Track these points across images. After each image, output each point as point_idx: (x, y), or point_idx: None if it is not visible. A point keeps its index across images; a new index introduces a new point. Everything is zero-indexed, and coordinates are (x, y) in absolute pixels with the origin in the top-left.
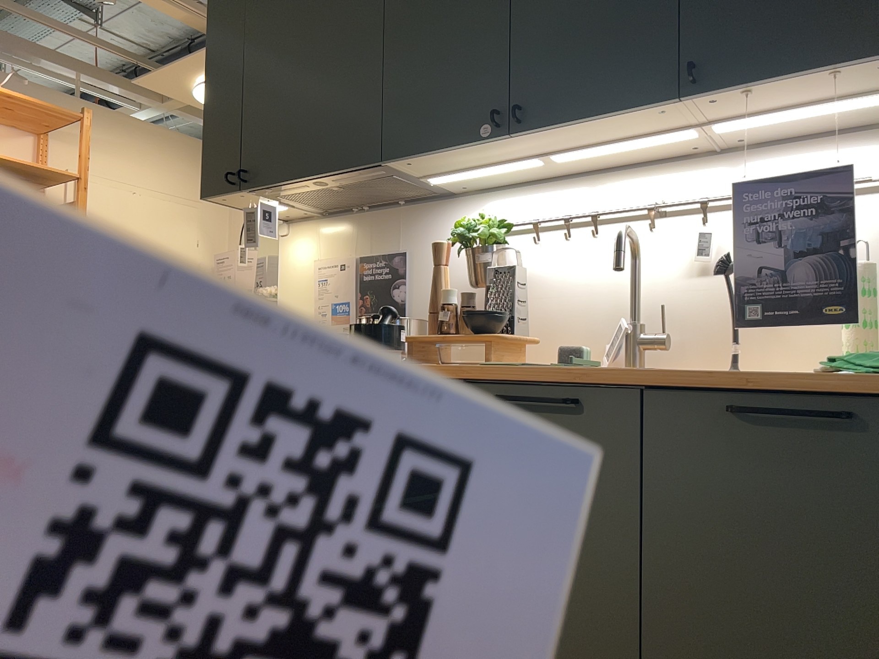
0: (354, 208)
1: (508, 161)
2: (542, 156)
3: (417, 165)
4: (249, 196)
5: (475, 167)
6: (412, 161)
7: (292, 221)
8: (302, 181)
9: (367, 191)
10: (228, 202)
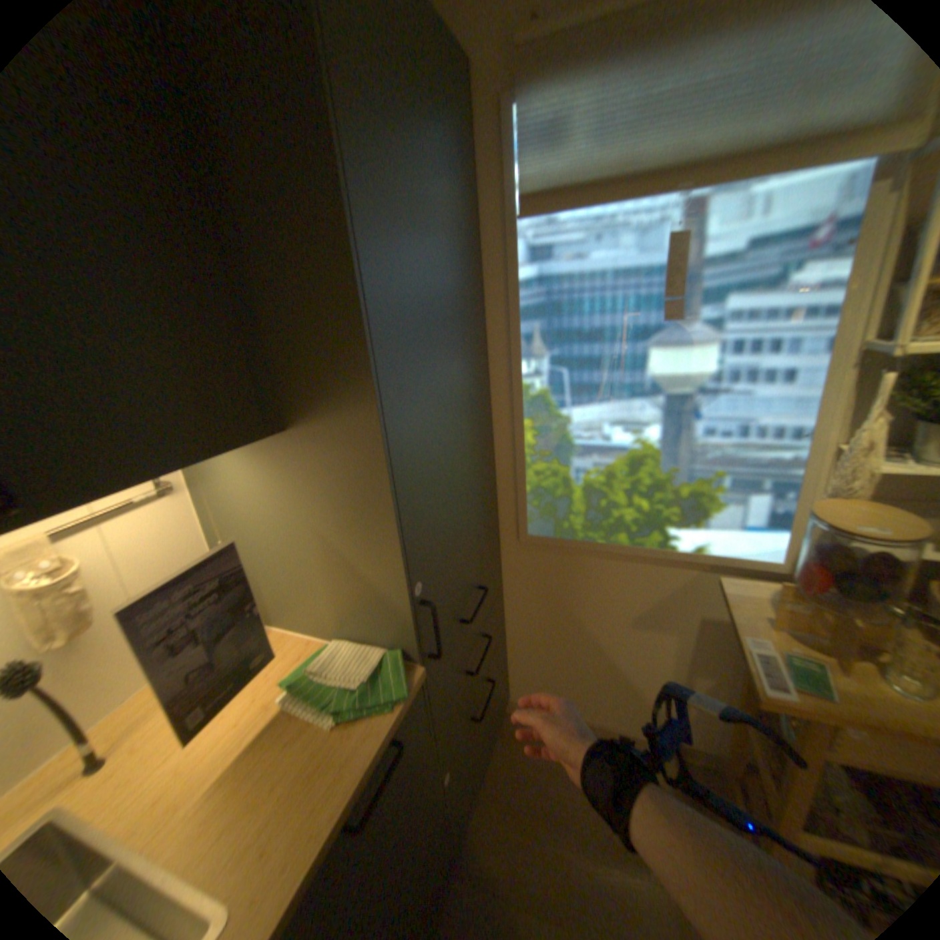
0: None
1: None
2: None
3: None
4: None
5: None
6: None
7: None
8: None
9: None
10: None
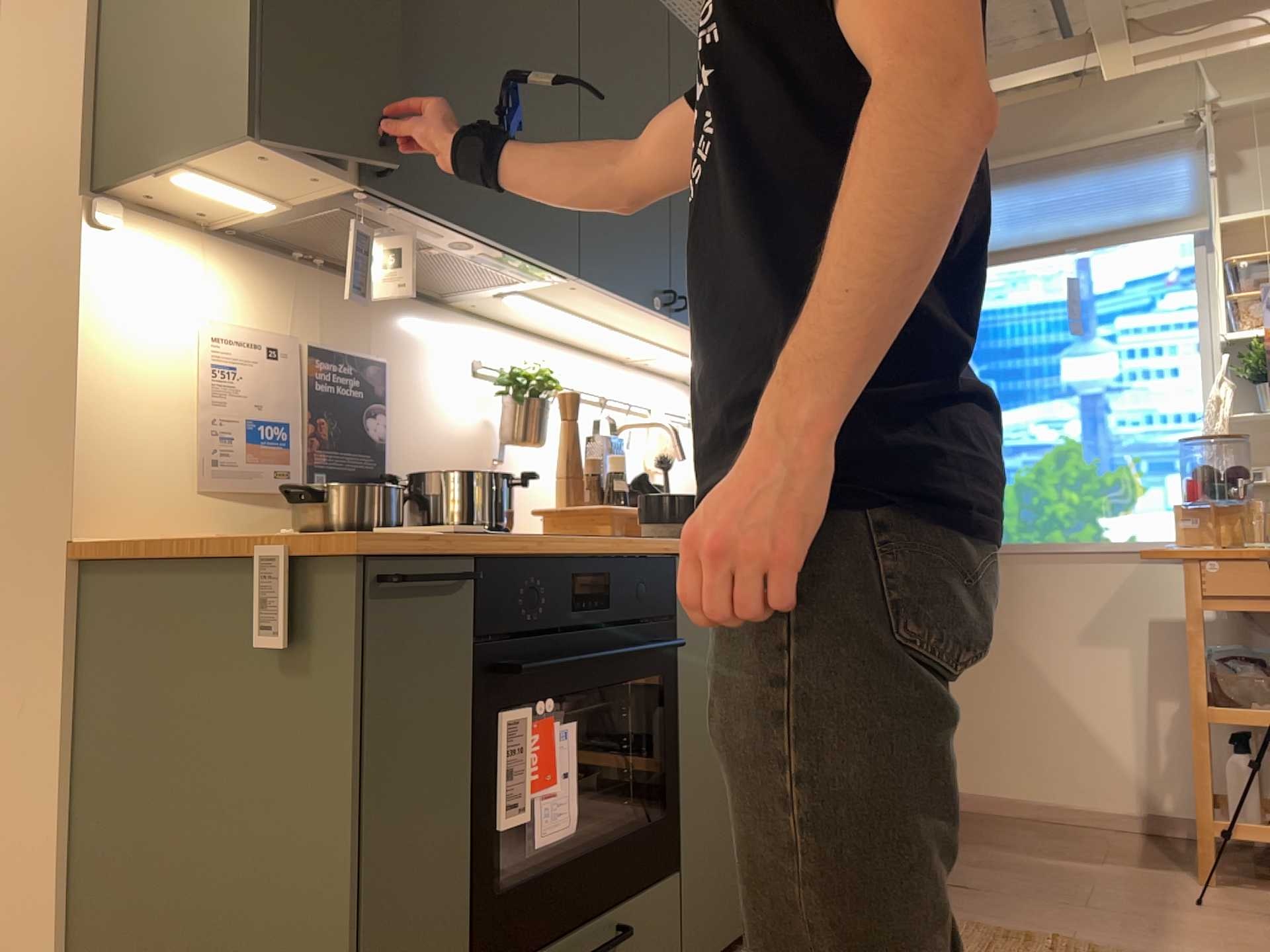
0: (303, 253)
1: (593, 318)
2: (614, 327)
3: (565, 288)
4: (320, 184)
5: (569, 309)
6: (580, 286)
7: (120, 200)
8: (464, 234)
9: (418, 262)
10: (253, 160)
